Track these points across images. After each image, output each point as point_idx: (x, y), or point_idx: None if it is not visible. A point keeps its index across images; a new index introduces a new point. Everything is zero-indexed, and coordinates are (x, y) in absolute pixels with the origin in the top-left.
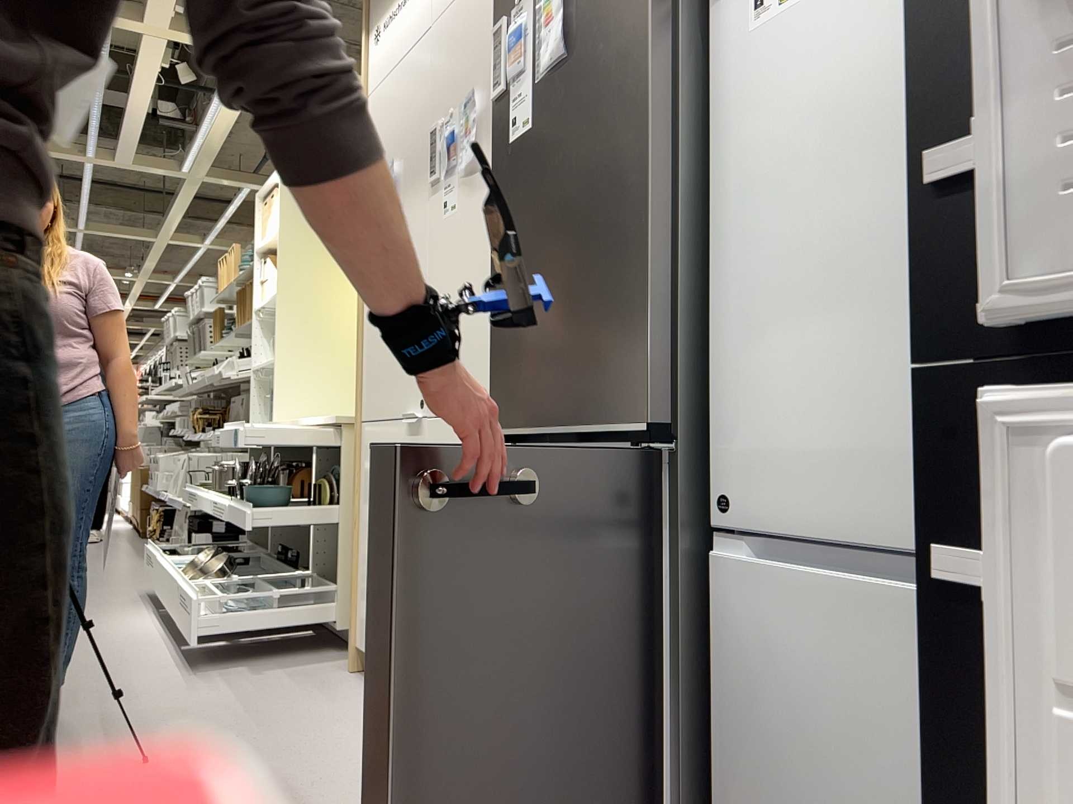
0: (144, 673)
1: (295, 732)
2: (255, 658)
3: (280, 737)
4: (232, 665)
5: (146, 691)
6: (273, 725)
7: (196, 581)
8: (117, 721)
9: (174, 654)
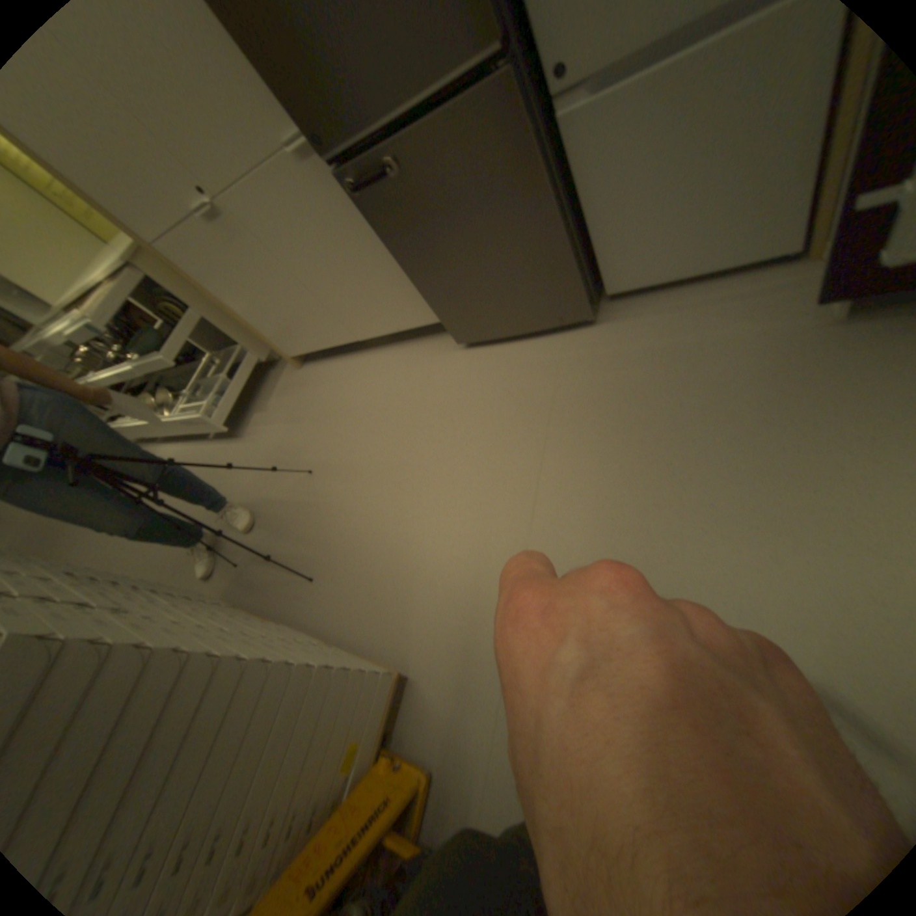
0: (224, 459)
1: (333, 404)
2: (250, 407)
3: (333, 411)
4: (247, 418)
5: (243, 460)
6: (319, 411)
7: (174, 412)
8: (261, 477)
9: (215, 443)
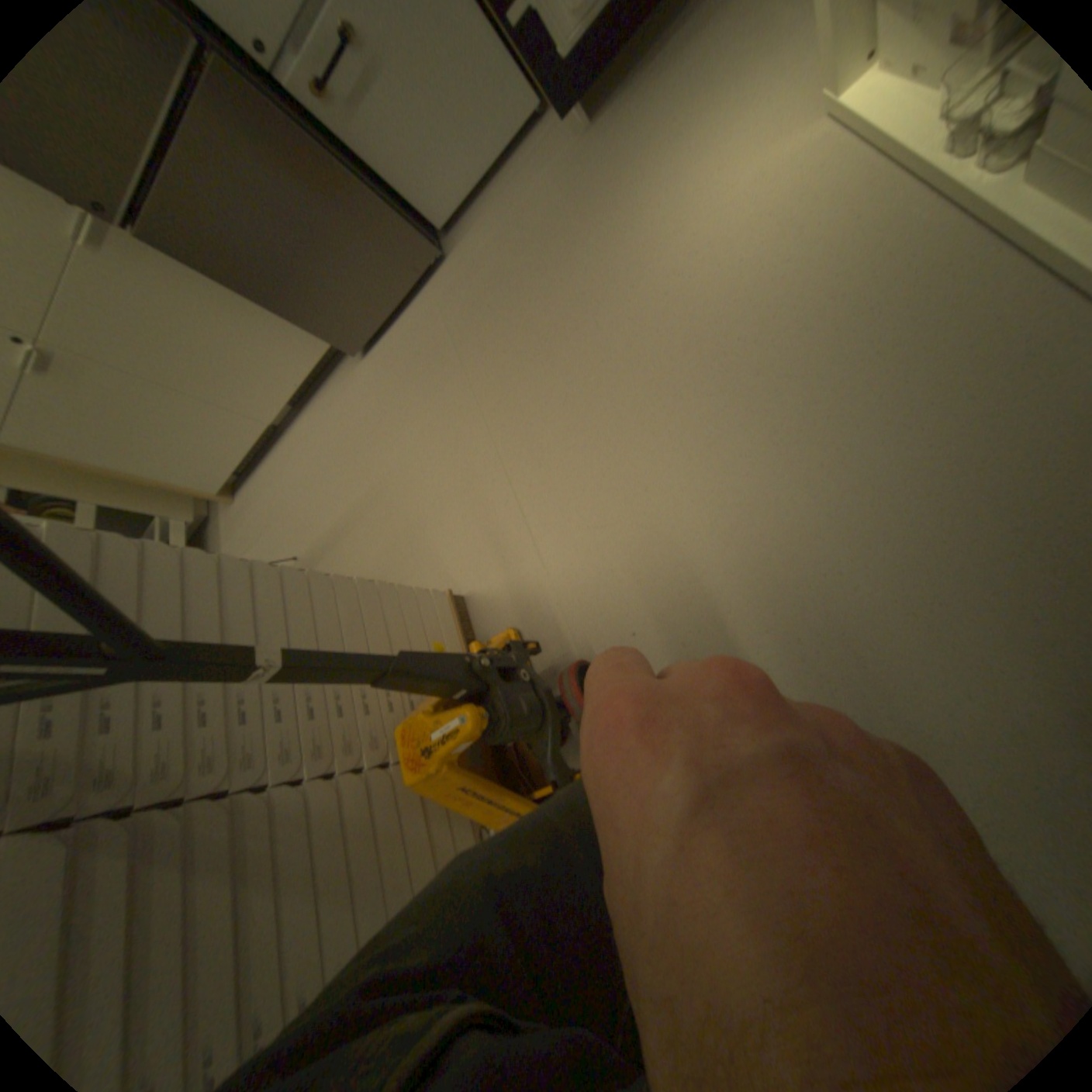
0: None
1: (285, 496)
2: None
3: (288, 501)
4: None
5: None
6: (276, 513)
7: None
8: None
9: None
